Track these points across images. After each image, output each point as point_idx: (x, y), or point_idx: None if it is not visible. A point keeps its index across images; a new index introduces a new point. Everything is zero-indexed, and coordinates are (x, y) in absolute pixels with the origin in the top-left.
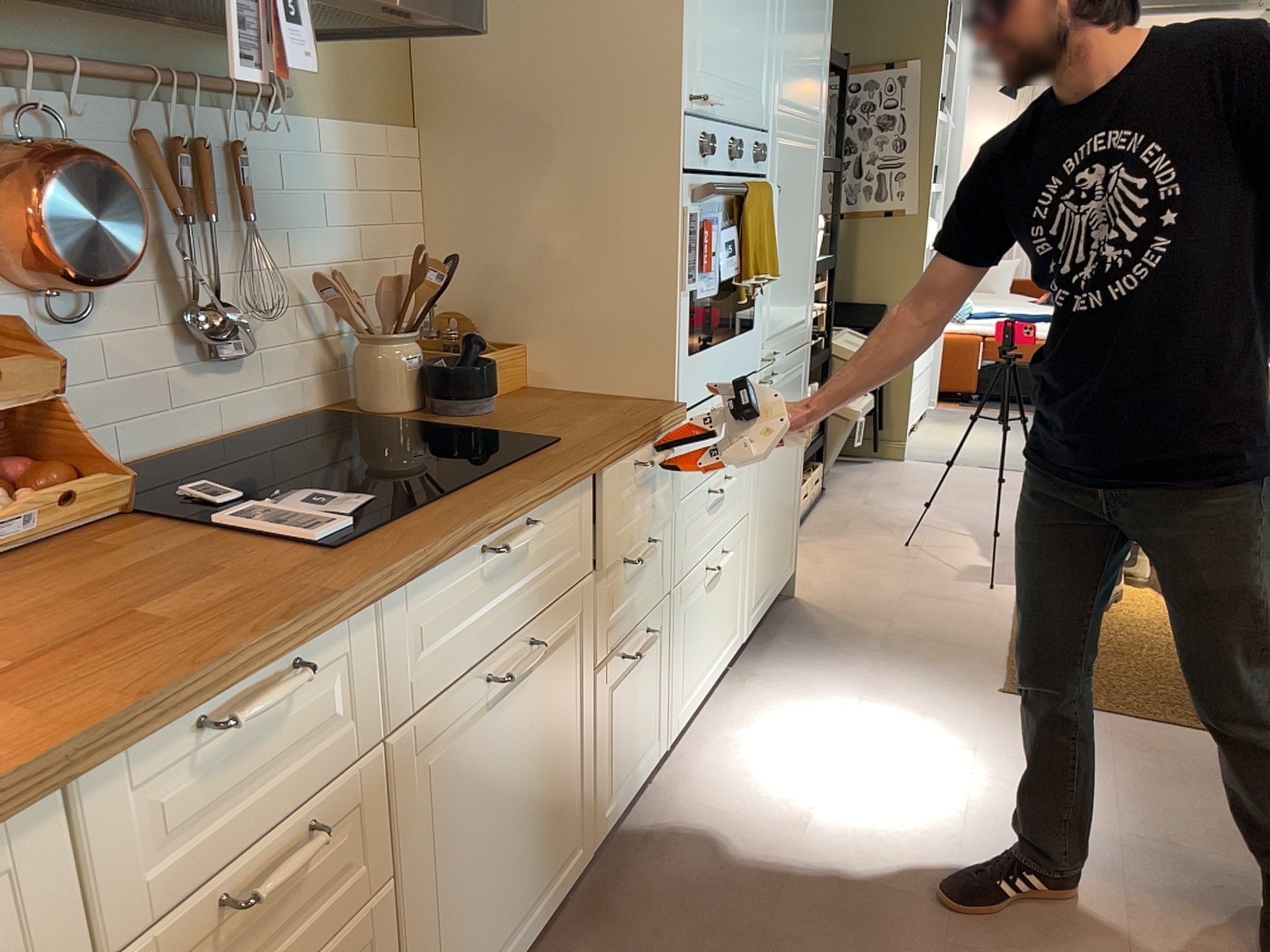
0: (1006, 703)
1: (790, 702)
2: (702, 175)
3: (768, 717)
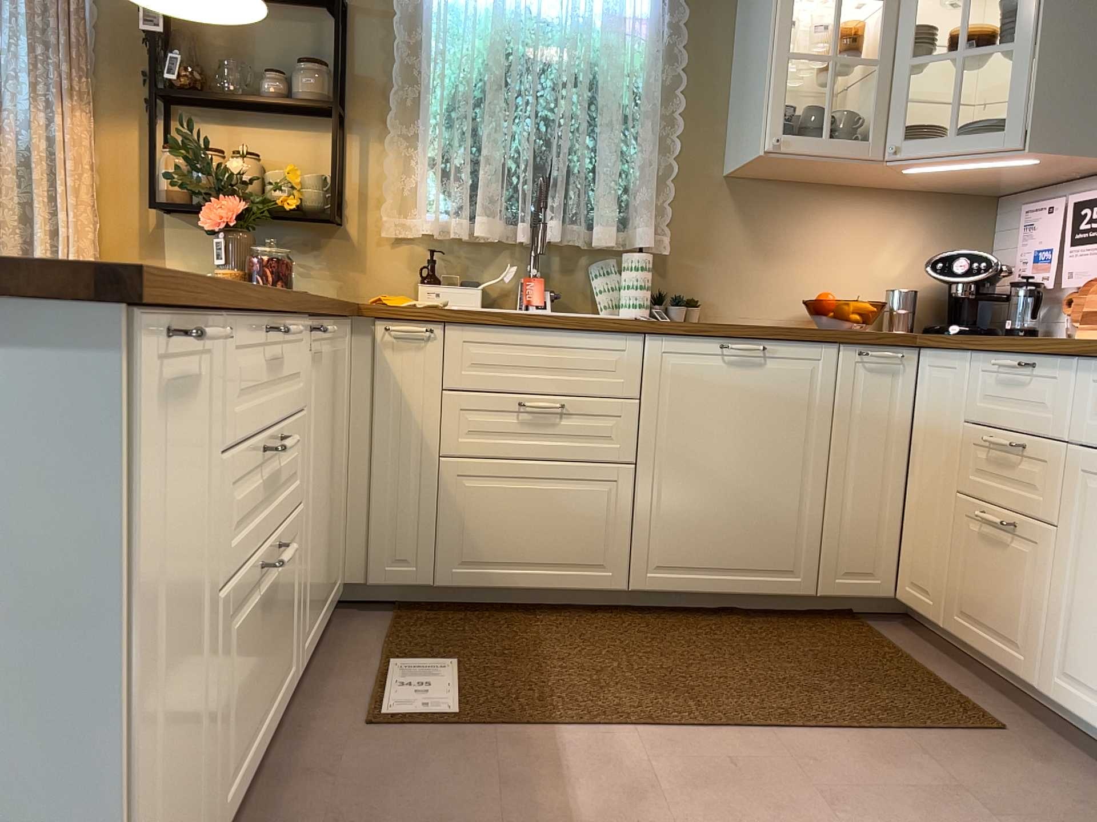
0: None
1: None
2: None
3: None
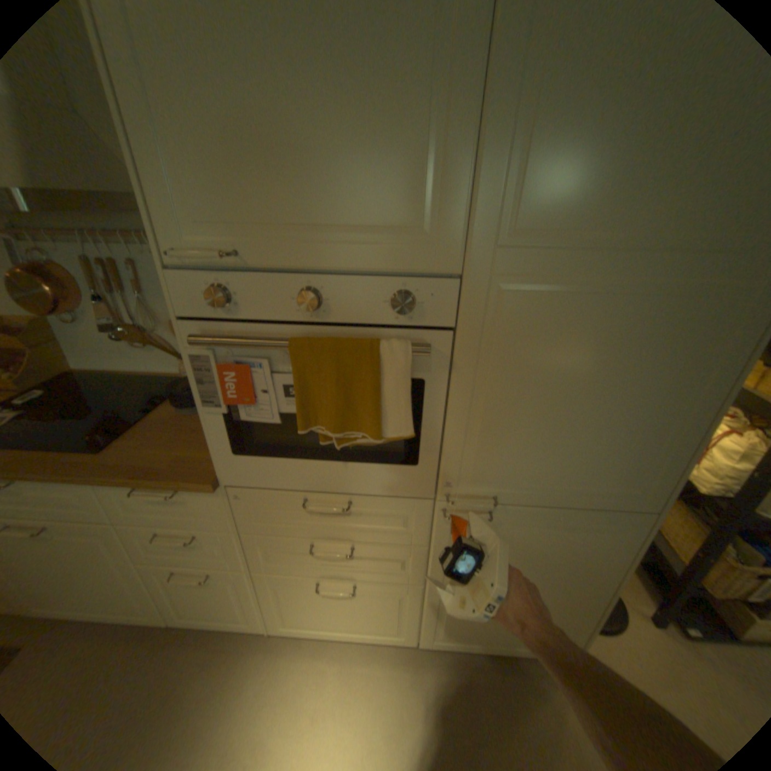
0: None
1: (388, 716)
2: (222, 321)
3: (362, 701)
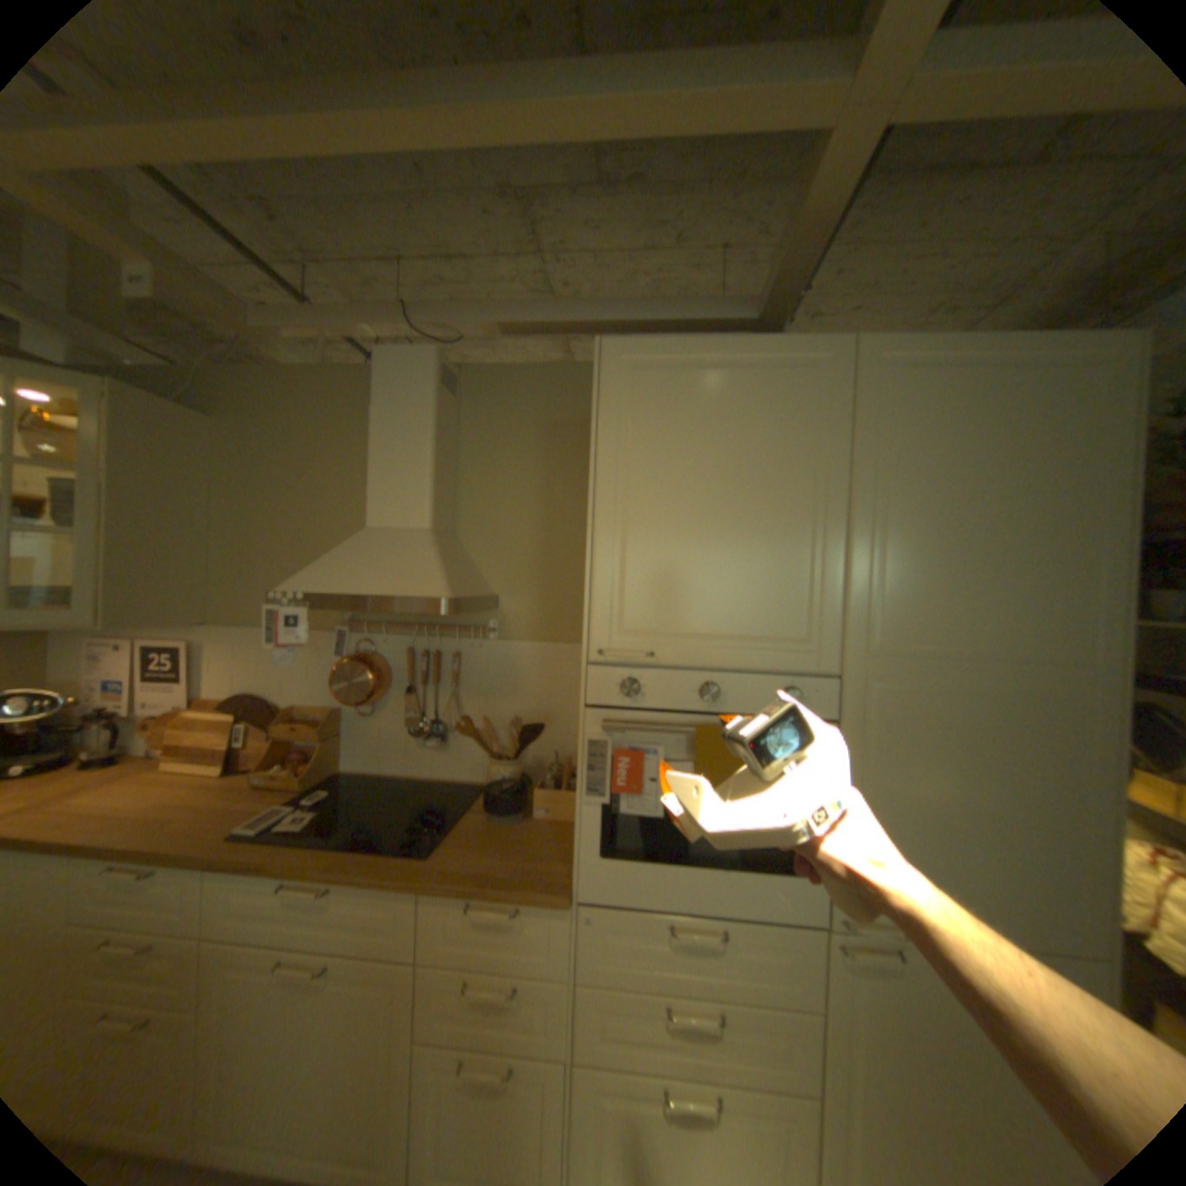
0: None
1: None
2: (625, 710)
3: None
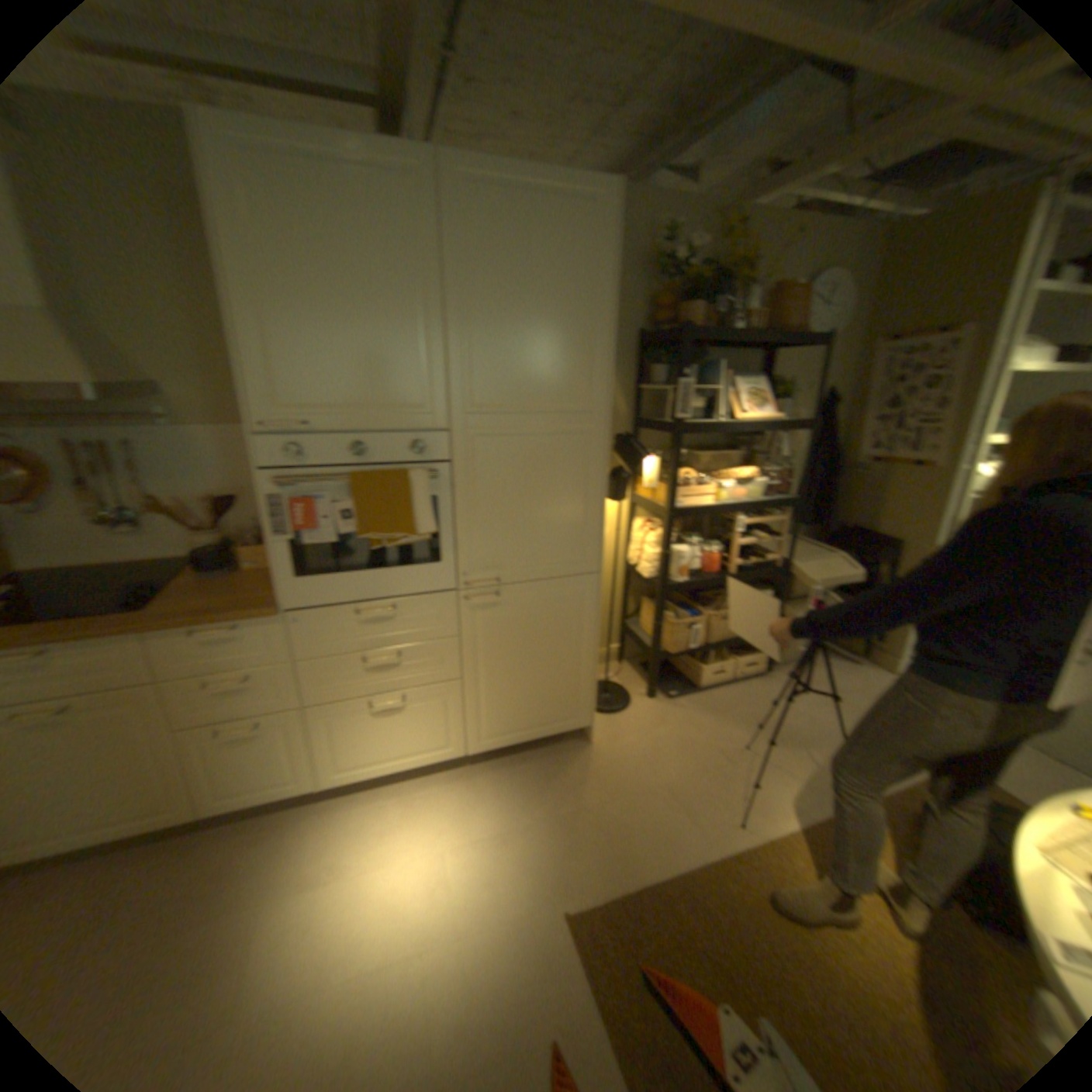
0: (550, 930)
1: (447, 812)
2: (289, 469)
3: (421, 811)
